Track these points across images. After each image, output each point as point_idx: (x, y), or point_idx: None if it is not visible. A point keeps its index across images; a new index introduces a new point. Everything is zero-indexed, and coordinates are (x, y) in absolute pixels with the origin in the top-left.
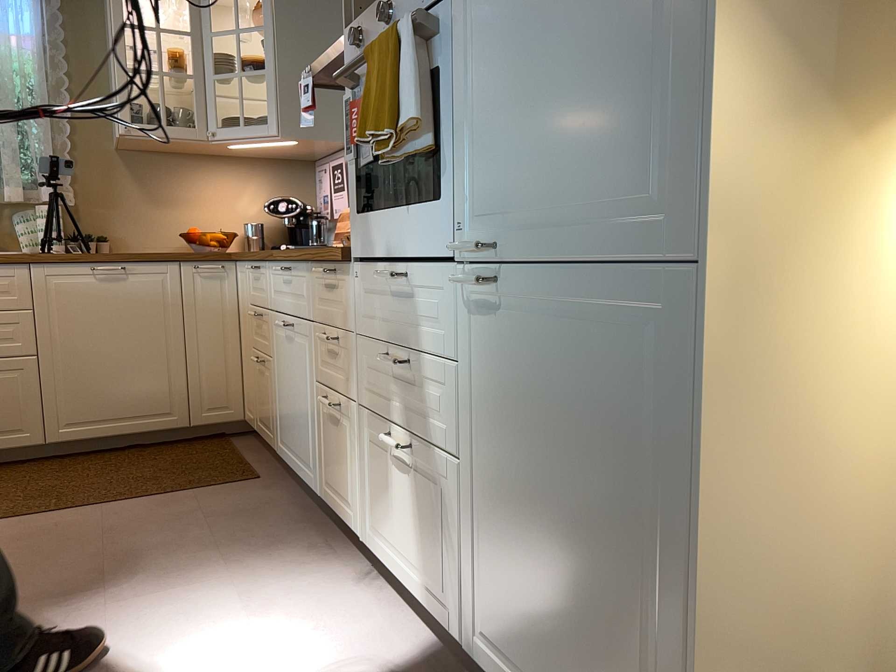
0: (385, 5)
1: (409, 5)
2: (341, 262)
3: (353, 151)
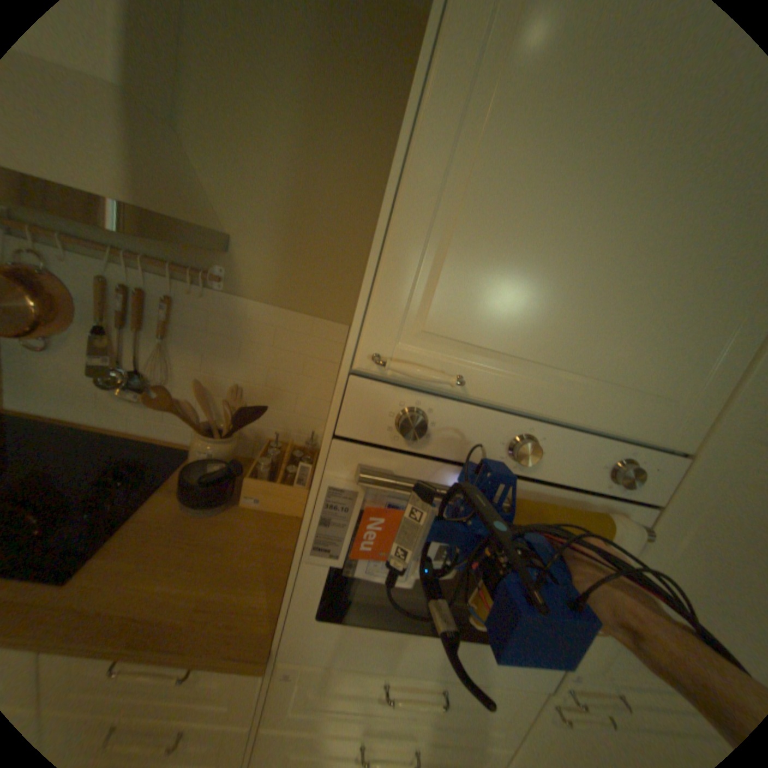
0: (540, 453)
1: (571, 468)
2: (246, 673)
3: (332, 556)
